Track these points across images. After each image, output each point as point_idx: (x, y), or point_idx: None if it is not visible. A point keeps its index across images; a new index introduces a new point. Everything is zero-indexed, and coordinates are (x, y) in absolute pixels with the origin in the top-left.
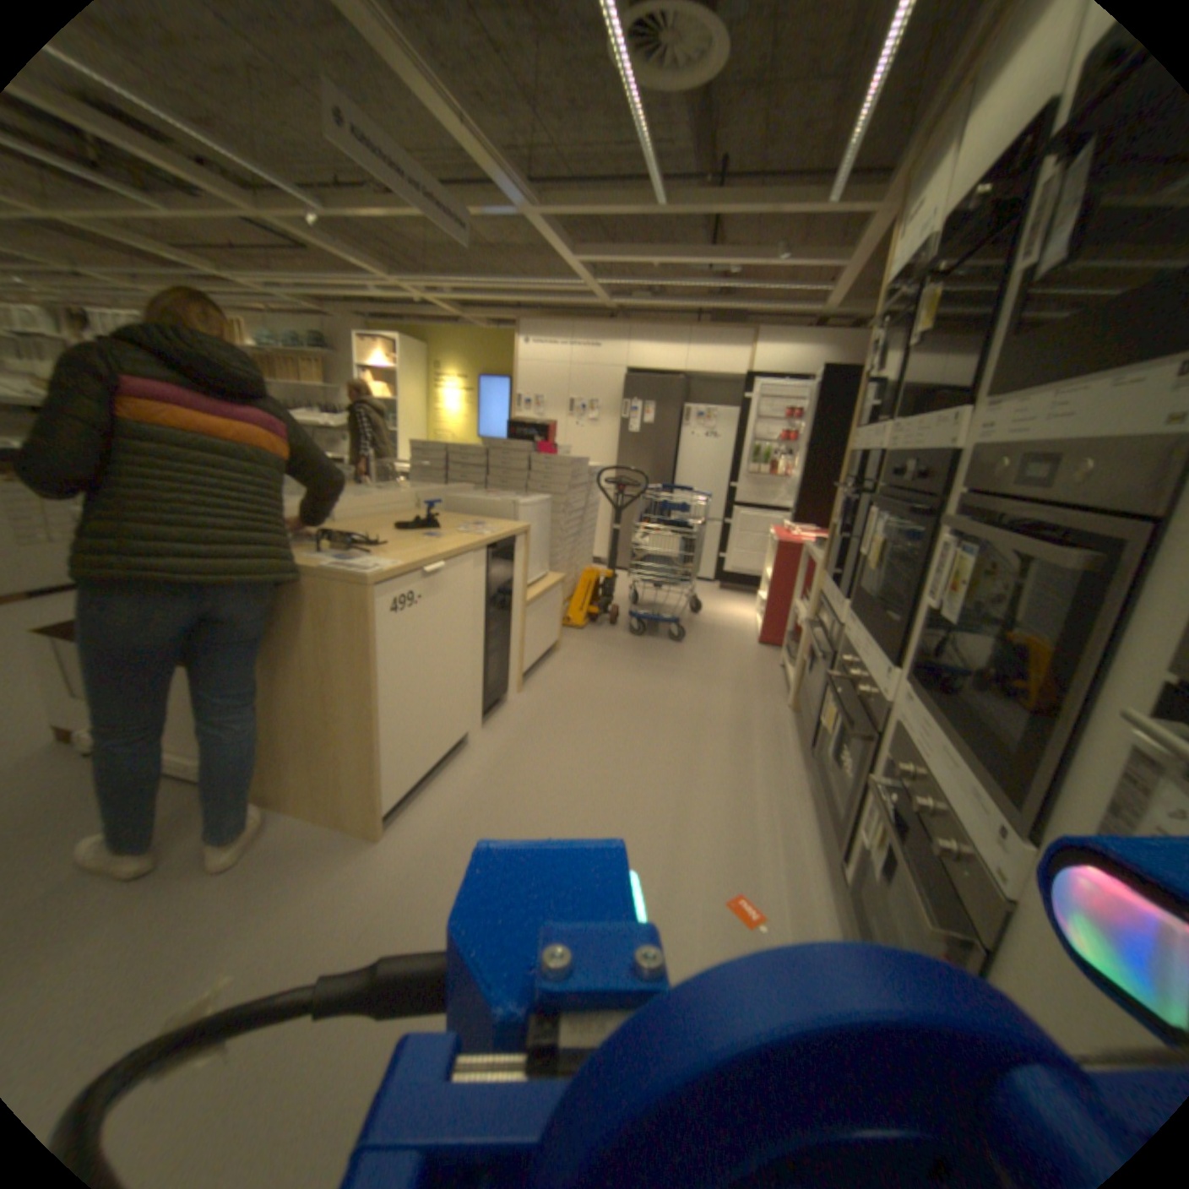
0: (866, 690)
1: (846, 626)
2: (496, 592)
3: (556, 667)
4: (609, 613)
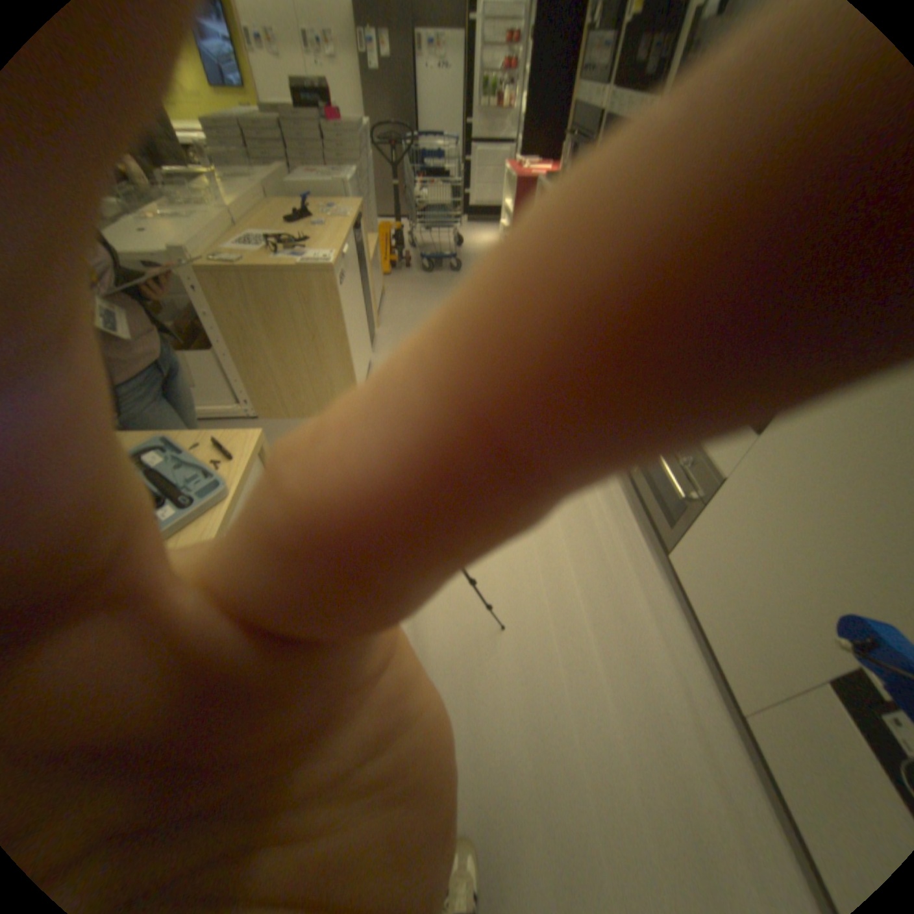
0: None
1: None
2: (358, 264)
3: (392, 311)
4: (402, 264)
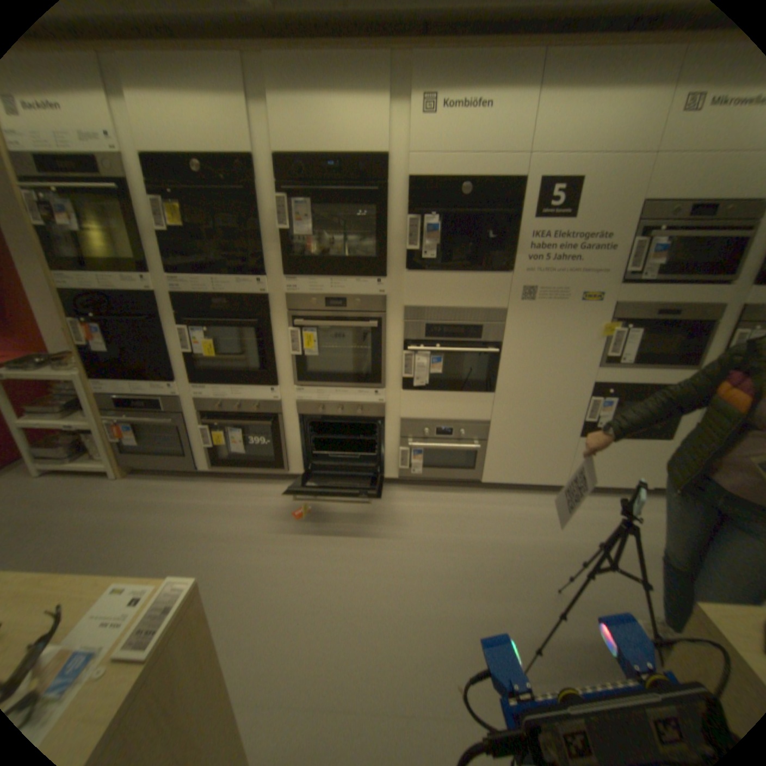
0: (256, 407)
1: (181, 397)
2: None
3: None
4: None
